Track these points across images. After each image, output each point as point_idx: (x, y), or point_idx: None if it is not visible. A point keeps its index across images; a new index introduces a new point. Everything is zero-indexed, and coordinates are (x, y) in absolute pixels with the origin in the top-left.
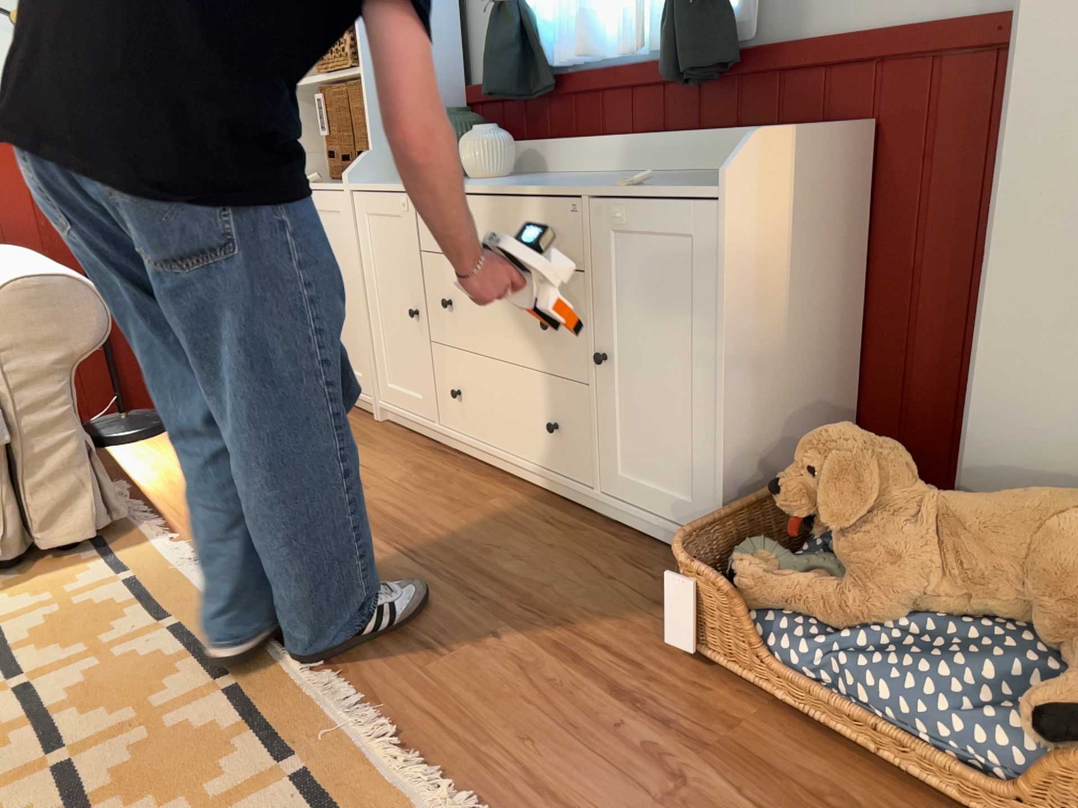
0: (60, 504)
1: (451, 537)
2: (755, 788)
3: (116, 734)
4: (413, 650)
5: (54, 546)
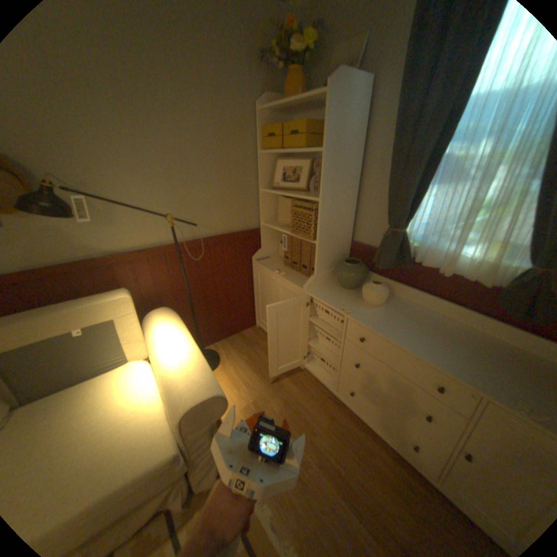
0: (203, 477)
1: (372, 498)
2: None
3: None
4: None
5: (200, 490)
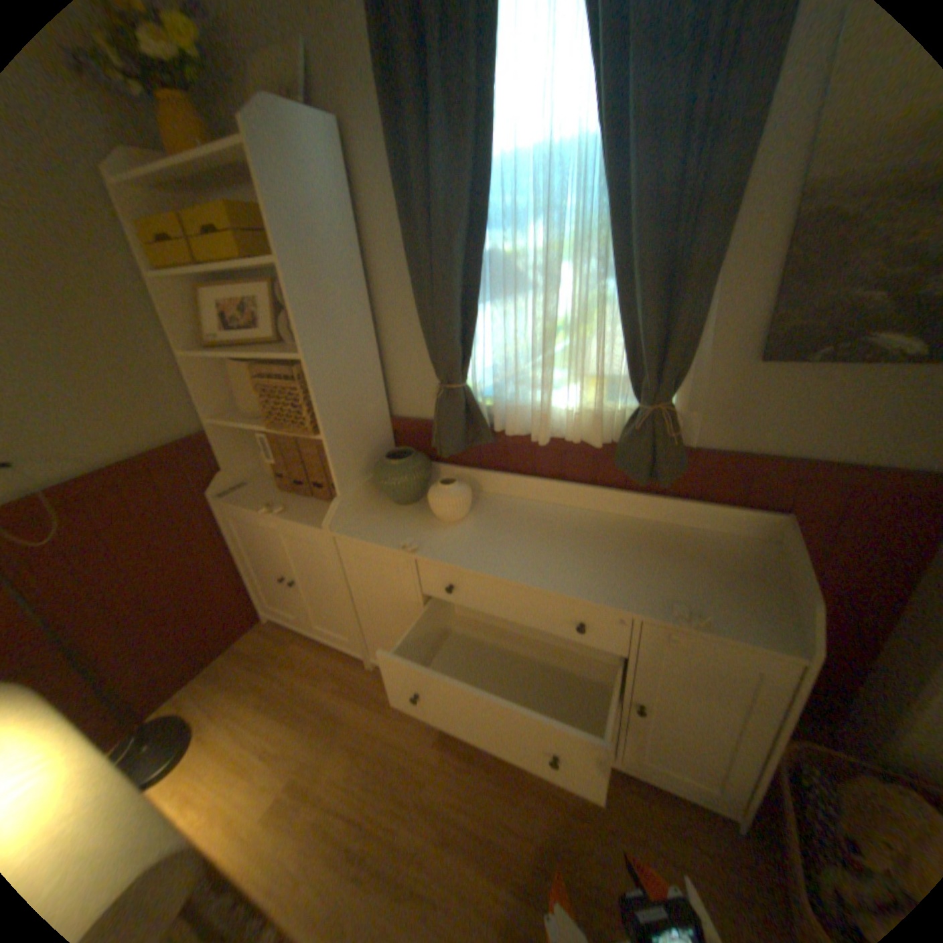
0: None
1: (537, 847)
2: None
3: None
4: None
5: None
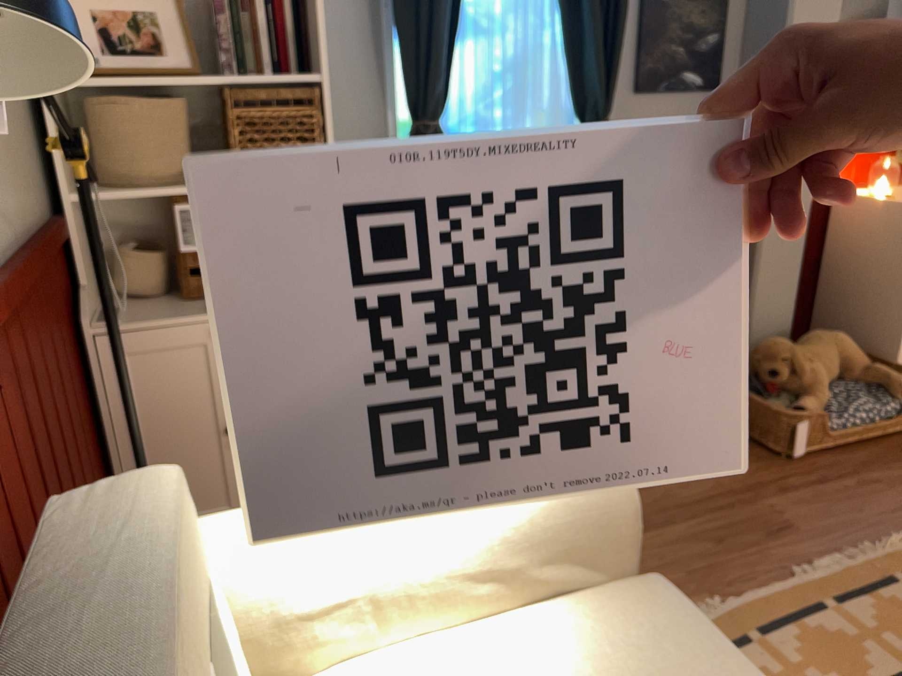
0: None
1: (644, 508)
2: (879, 470)
3: (894, 653)
4: (787, 535)
5: None
